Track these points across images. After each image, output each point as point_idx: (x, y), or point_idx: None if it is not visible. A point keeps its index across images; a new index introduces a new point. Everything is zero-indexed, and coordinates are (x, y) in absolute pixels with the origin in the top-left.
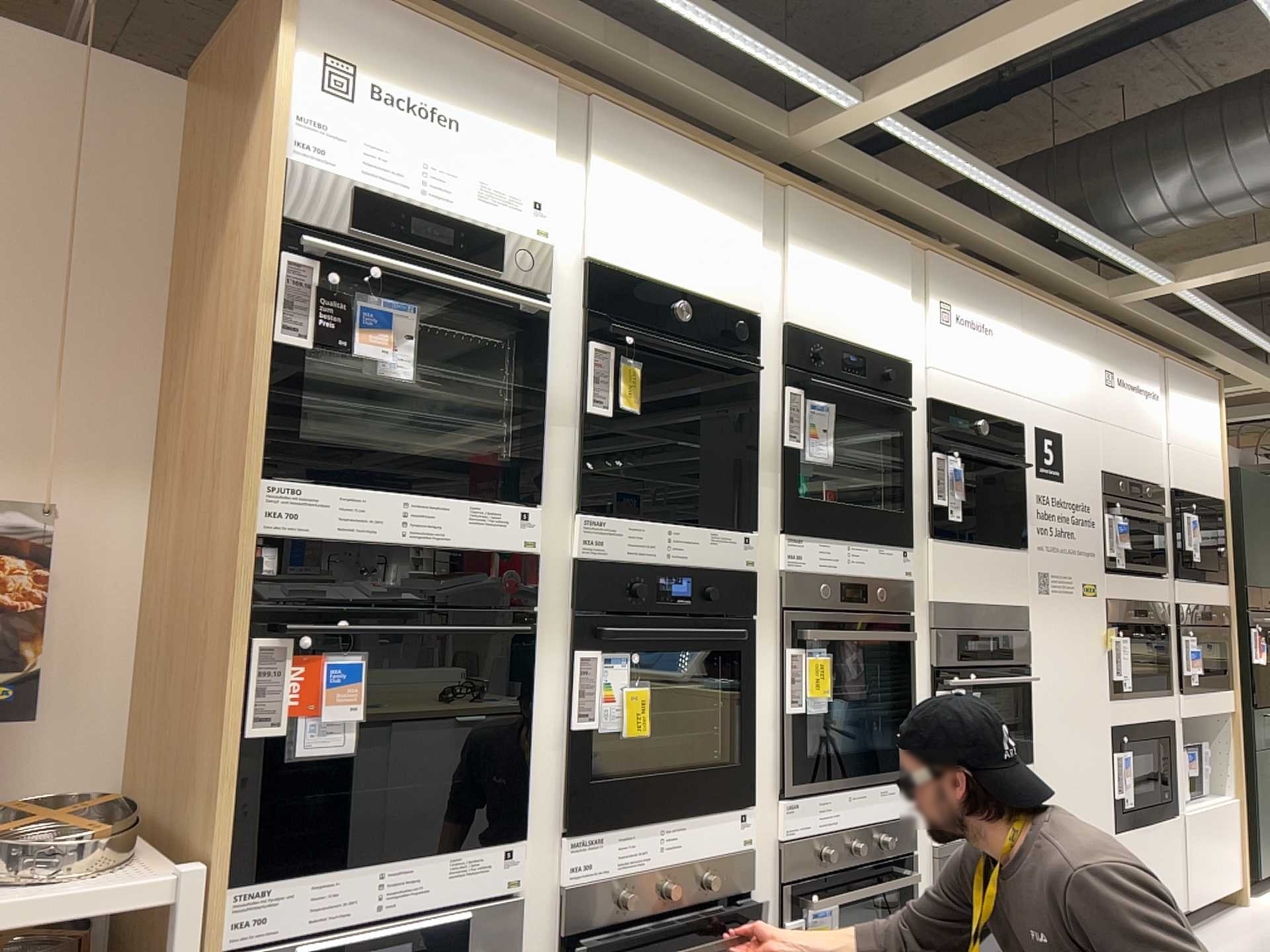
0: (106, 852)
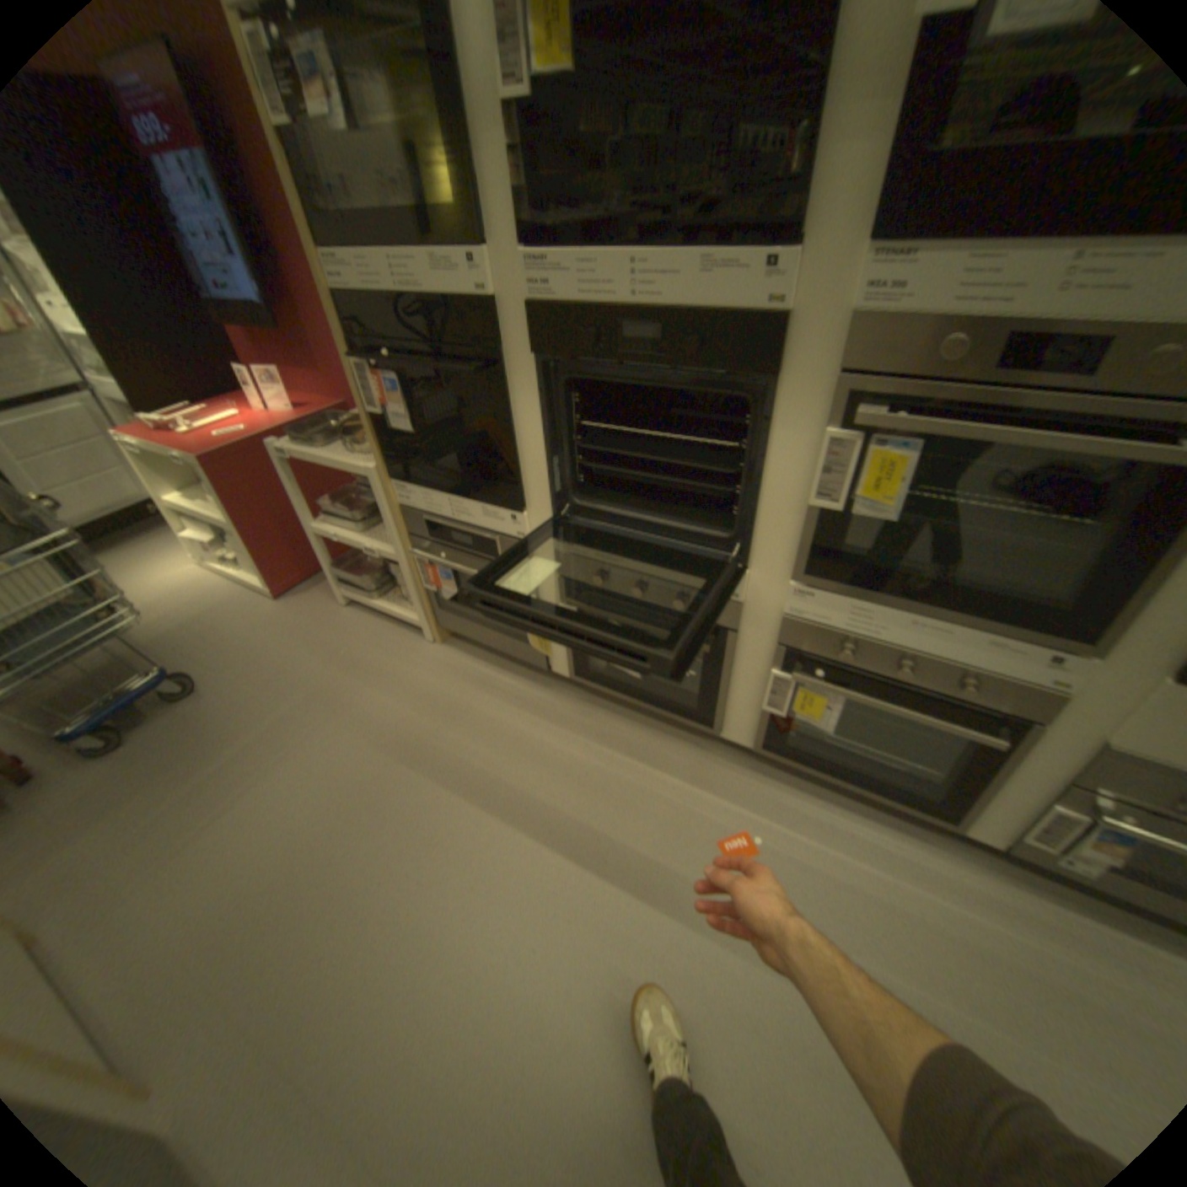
0: (359, 452)
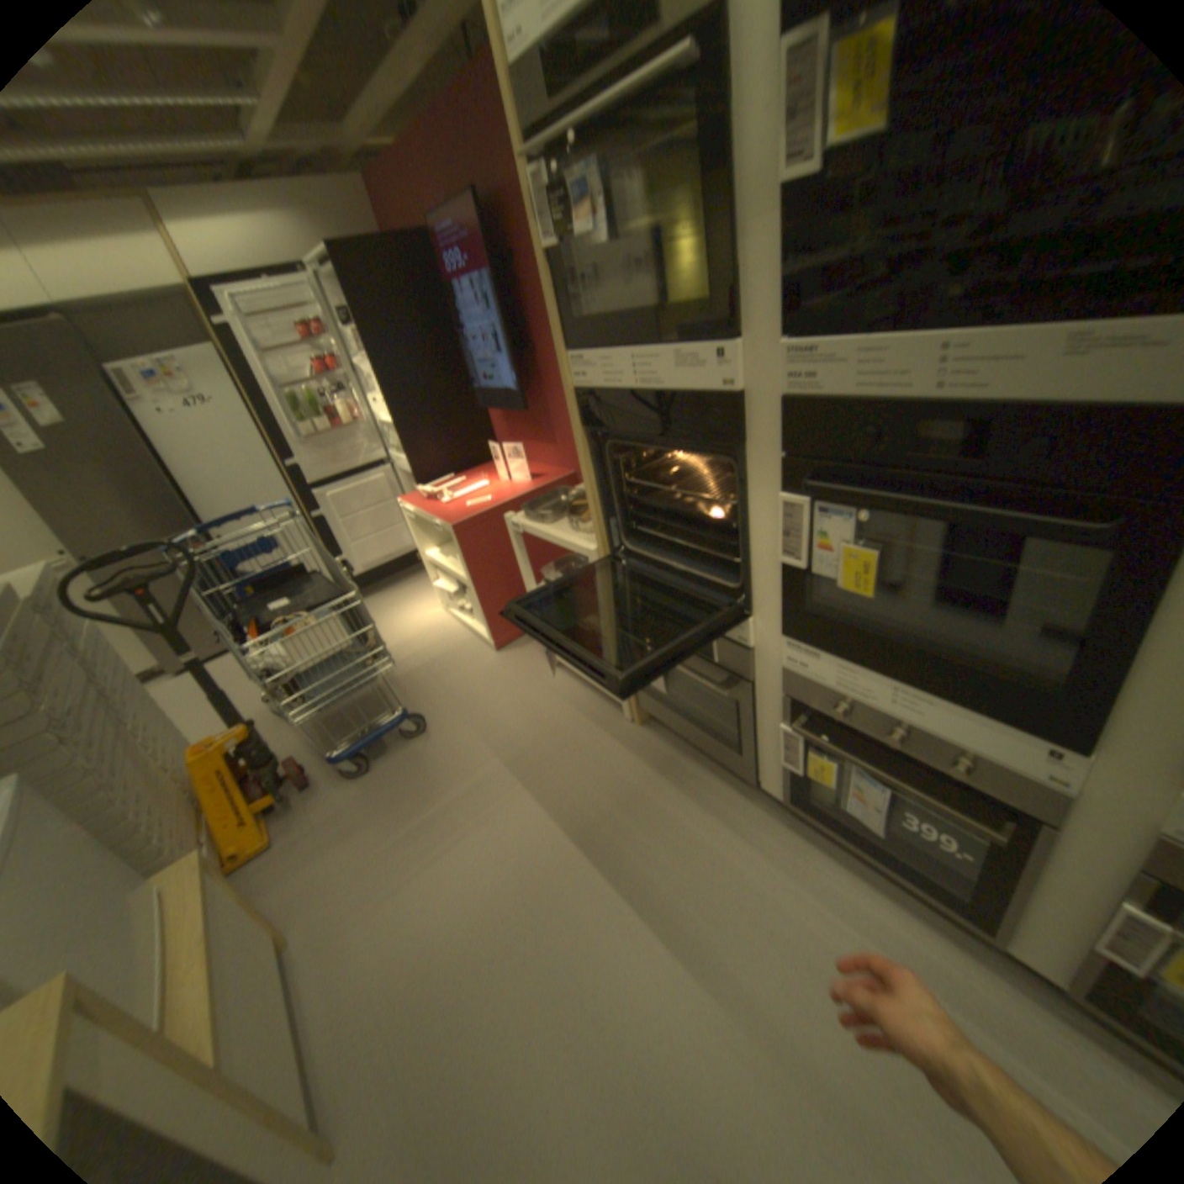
0: (582, 533)
